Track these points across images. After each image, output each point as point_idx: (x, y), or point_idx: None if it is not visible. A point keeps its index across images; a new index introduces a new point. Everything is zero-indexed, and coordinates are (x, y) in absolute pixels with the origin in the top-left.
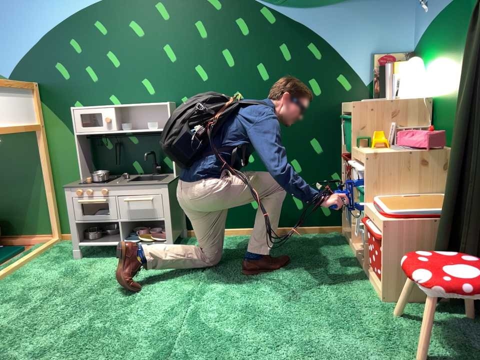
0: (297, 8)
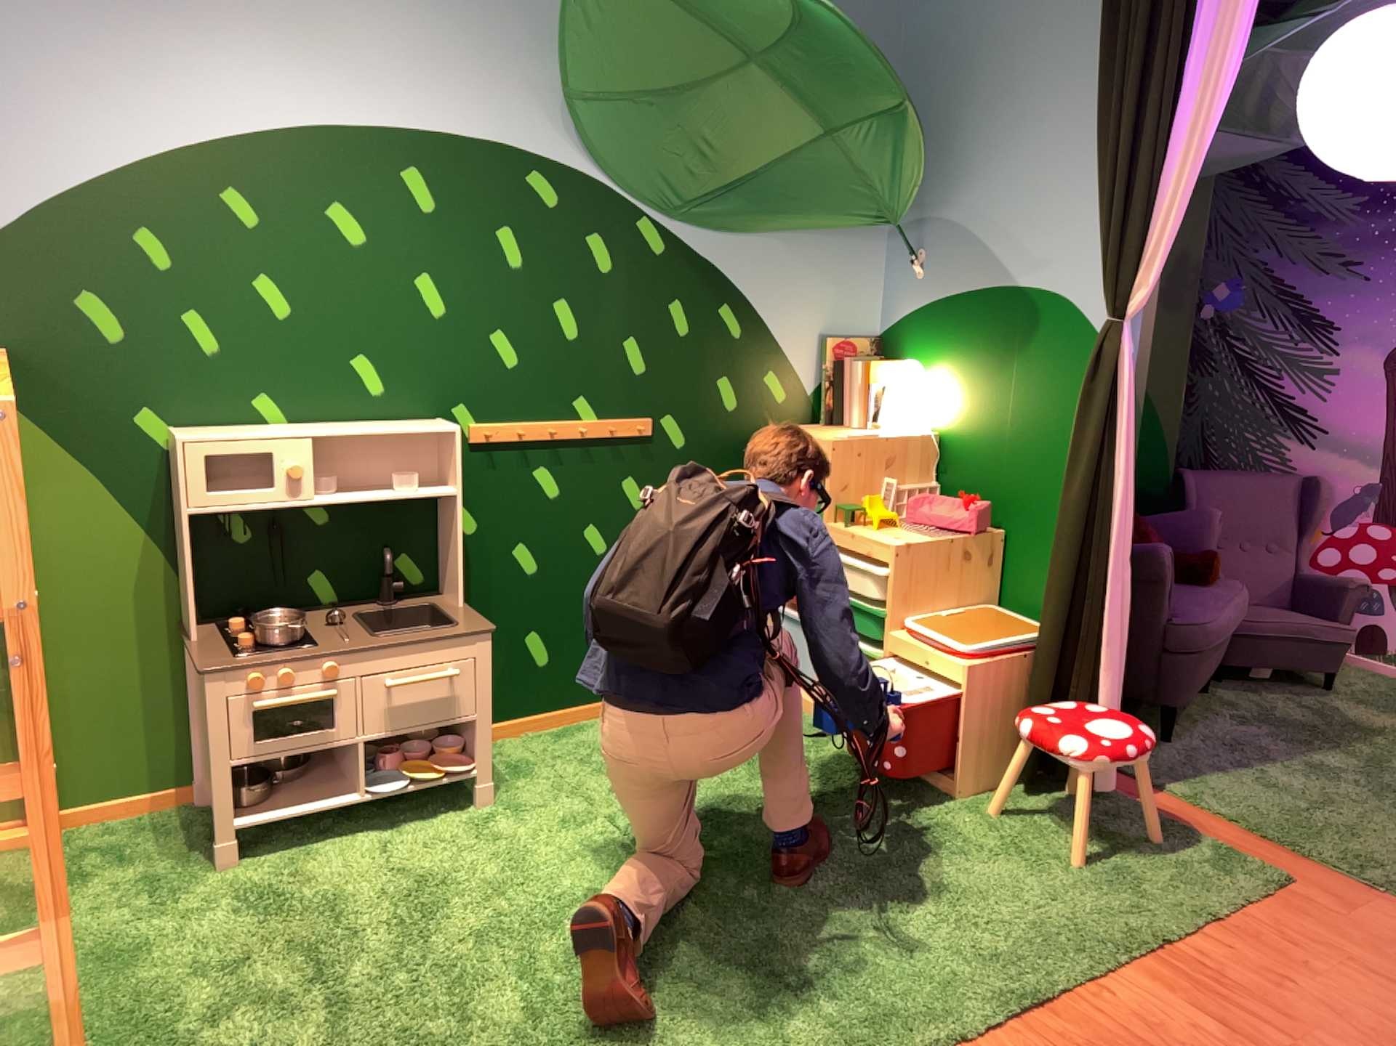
0: (705, 235)
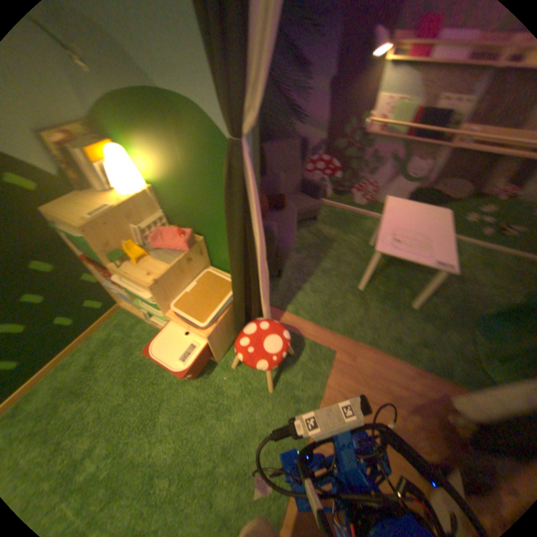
0: None
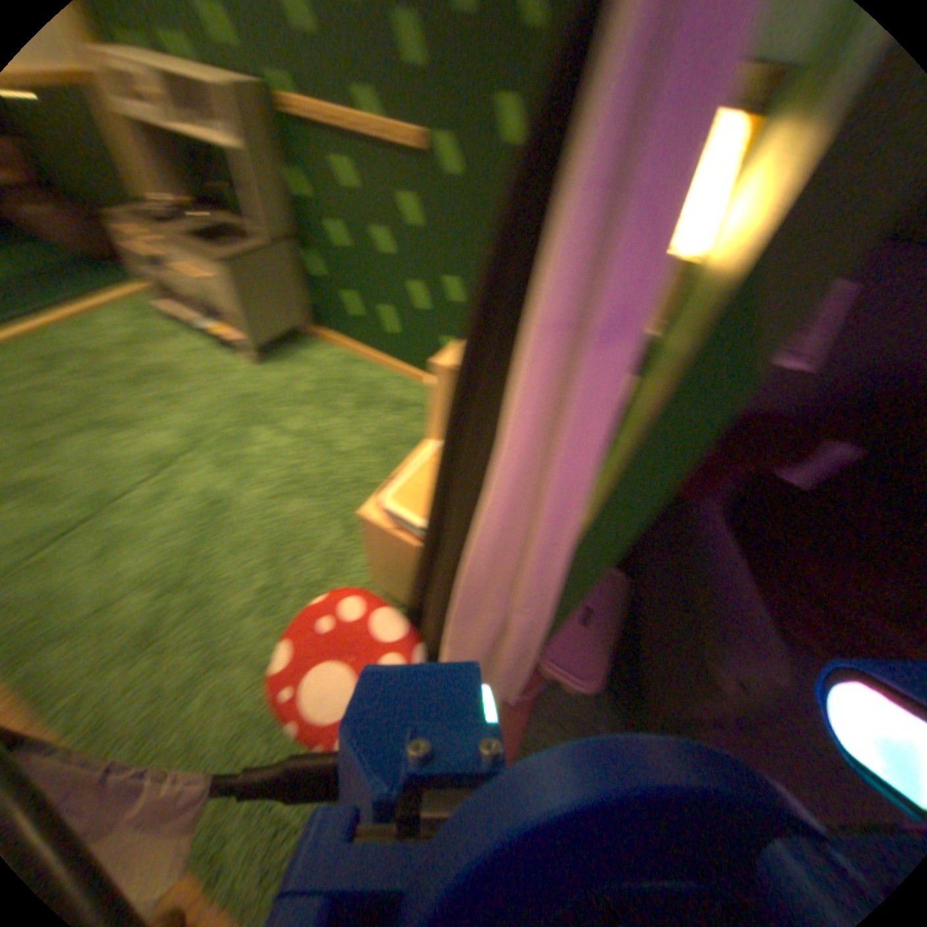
0: None
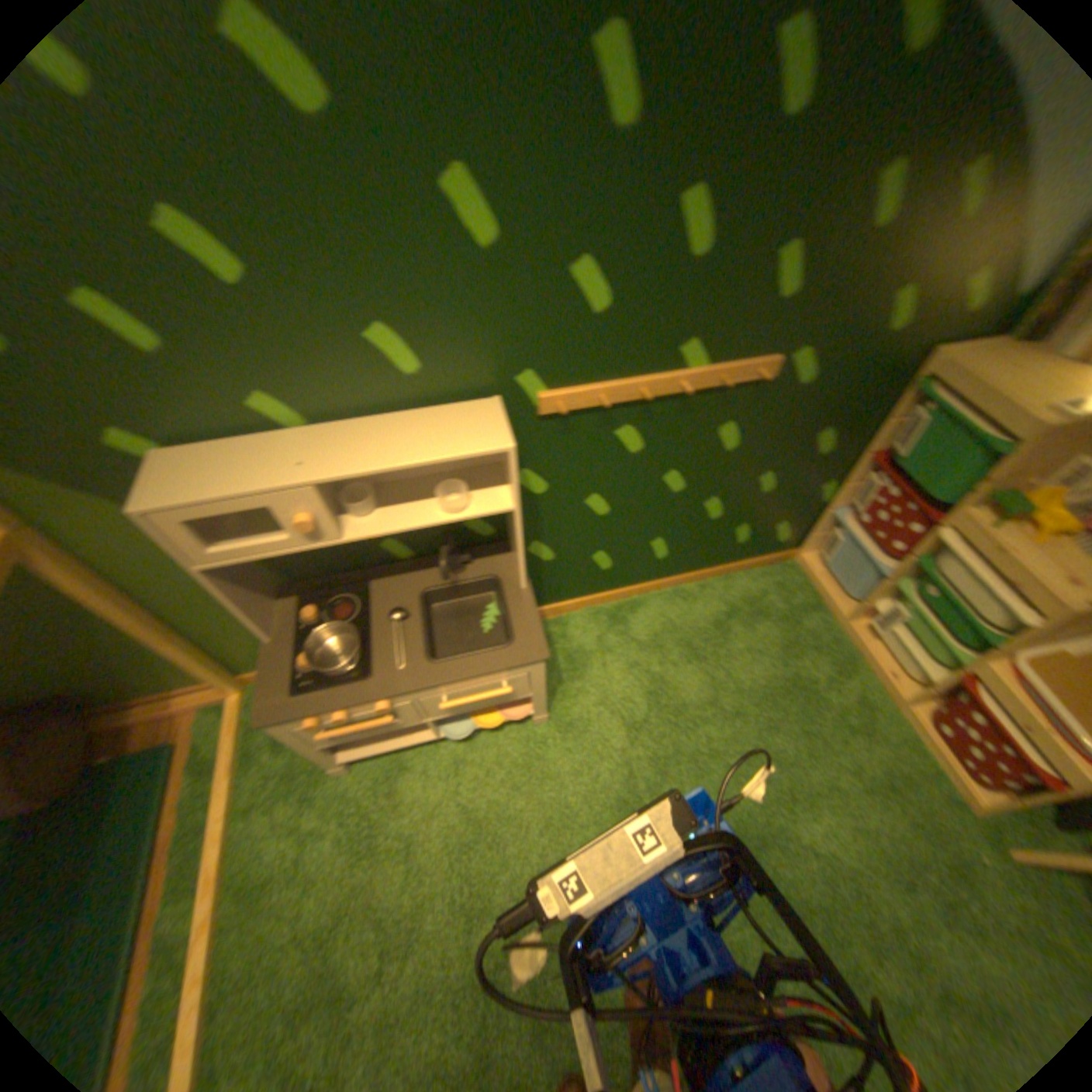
0: None
